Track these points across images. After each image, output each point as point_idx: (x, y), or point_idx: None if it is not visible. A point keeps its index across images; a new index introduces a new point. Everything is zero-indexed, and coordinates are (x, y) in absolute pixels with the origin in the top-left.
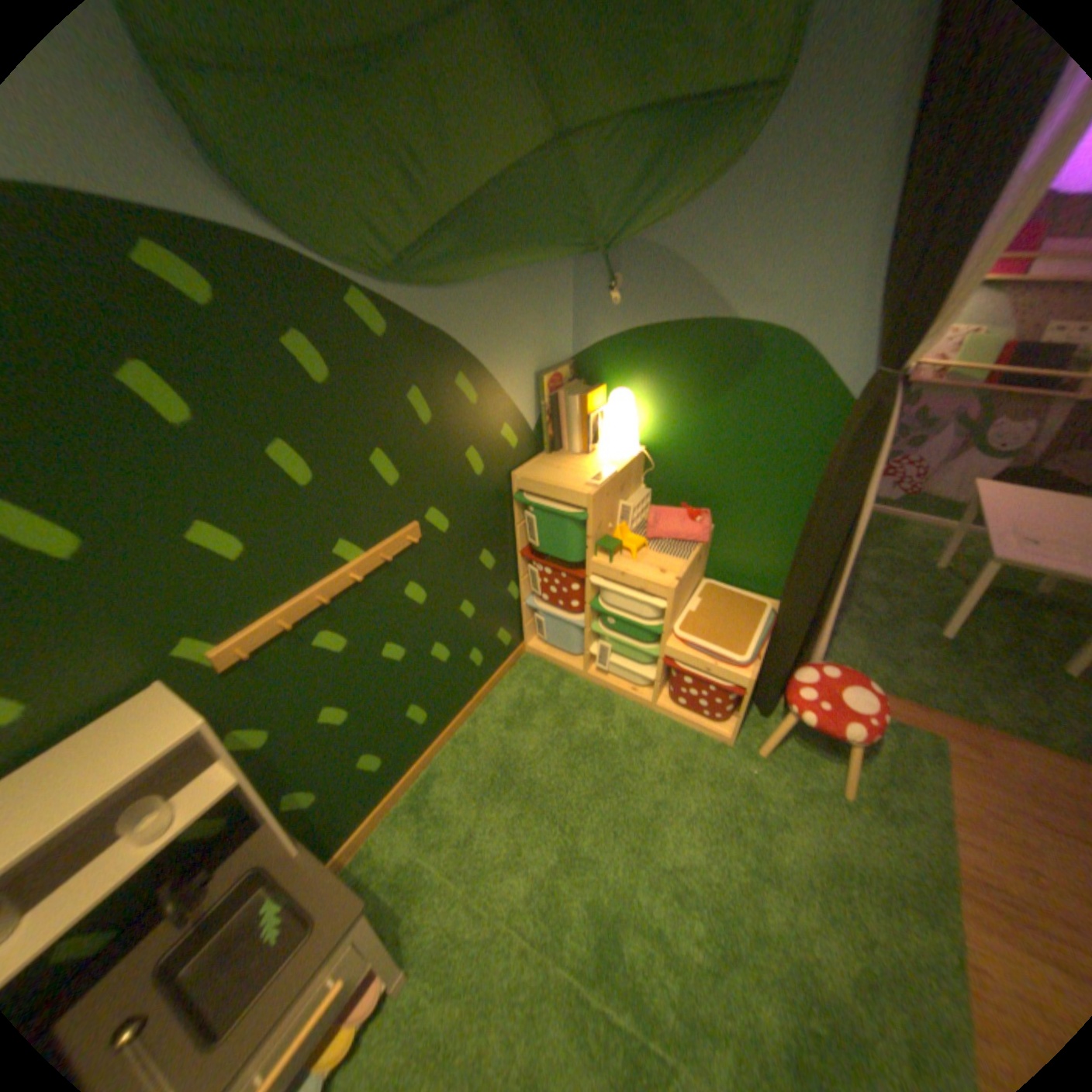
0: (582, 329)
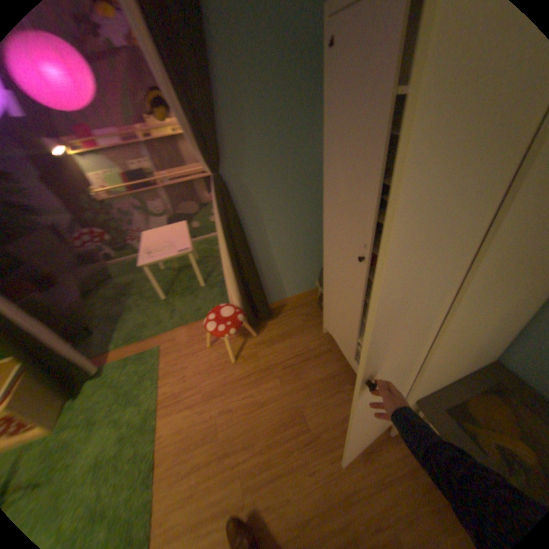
0: None
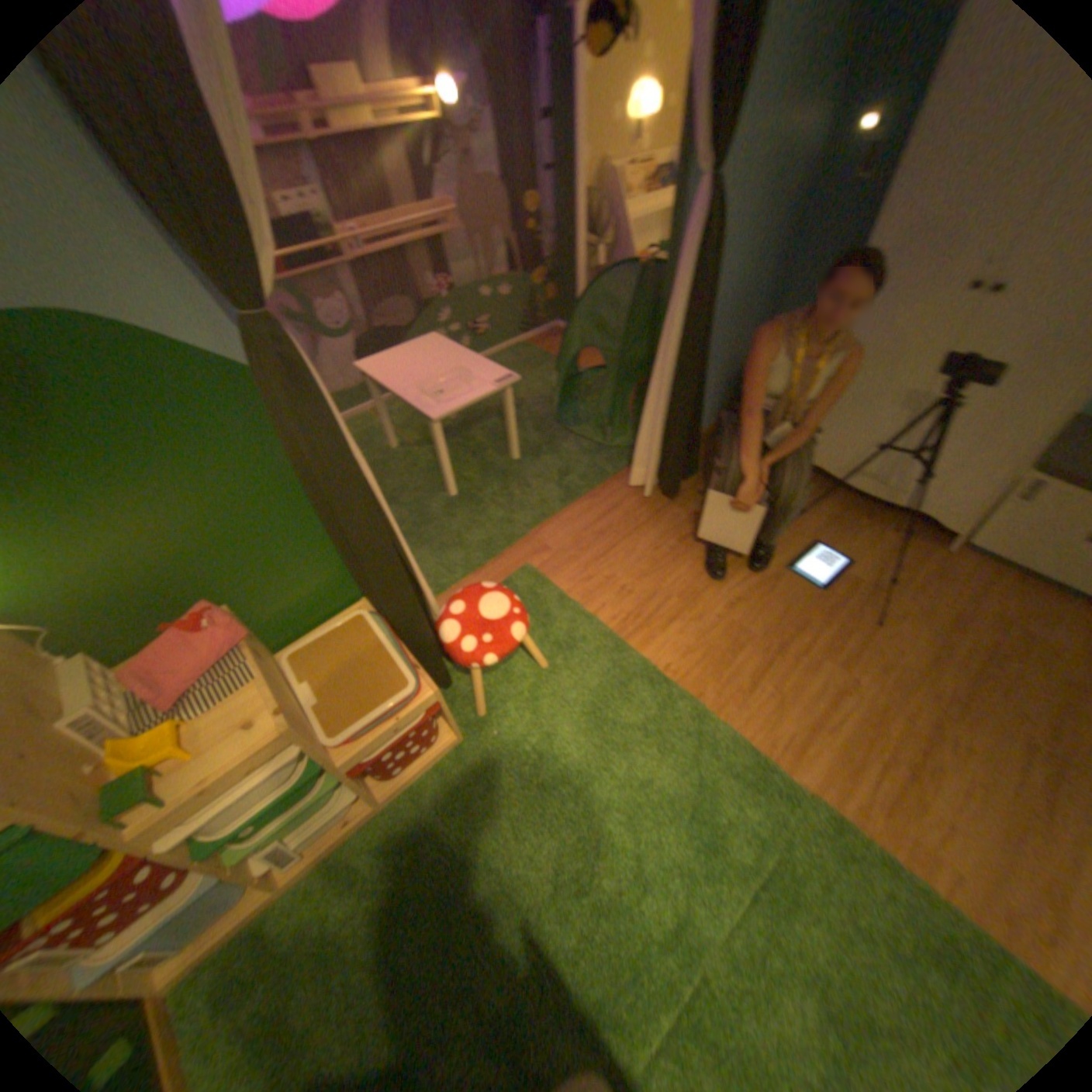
0: None
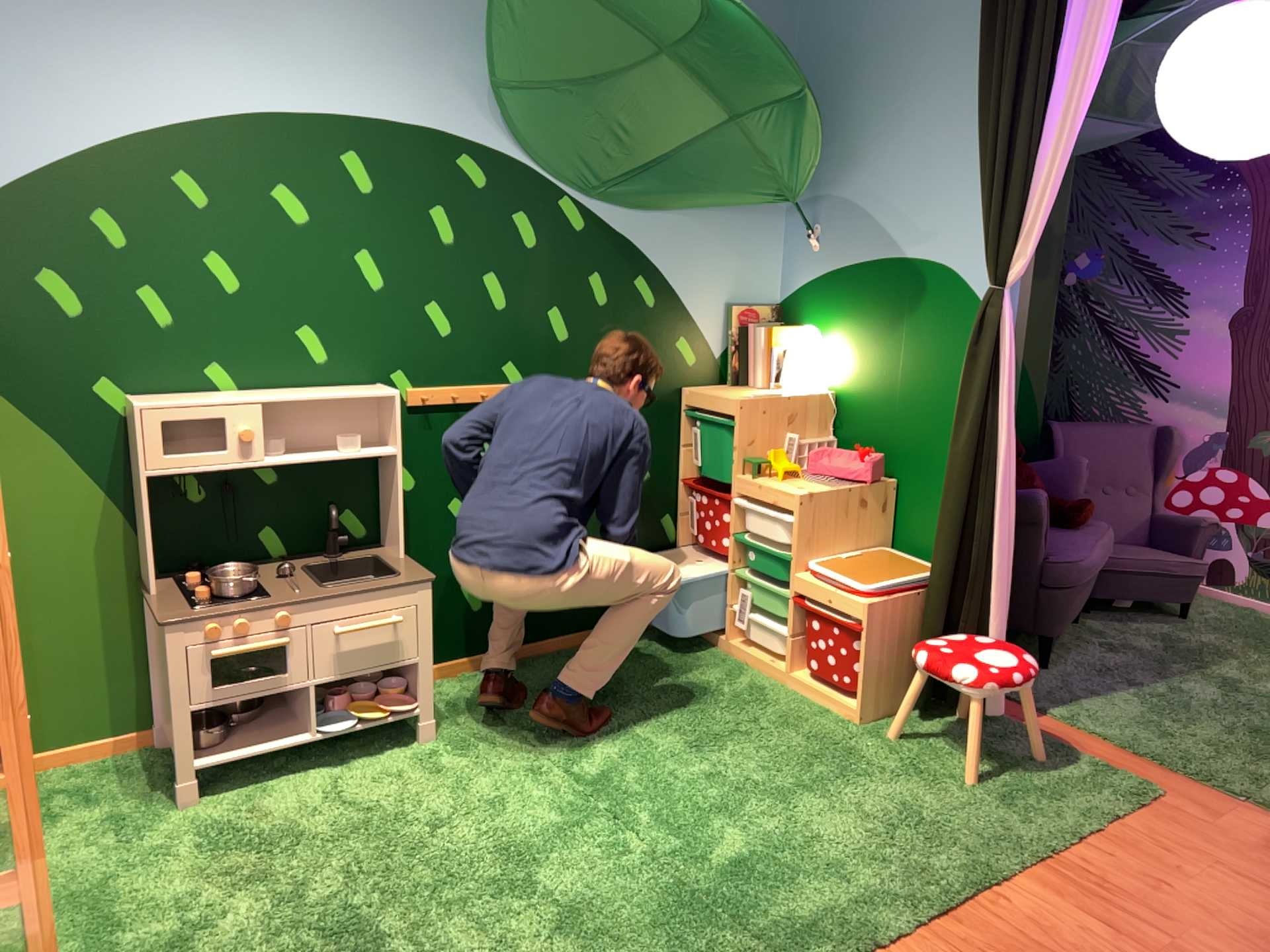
0: (790, 273)
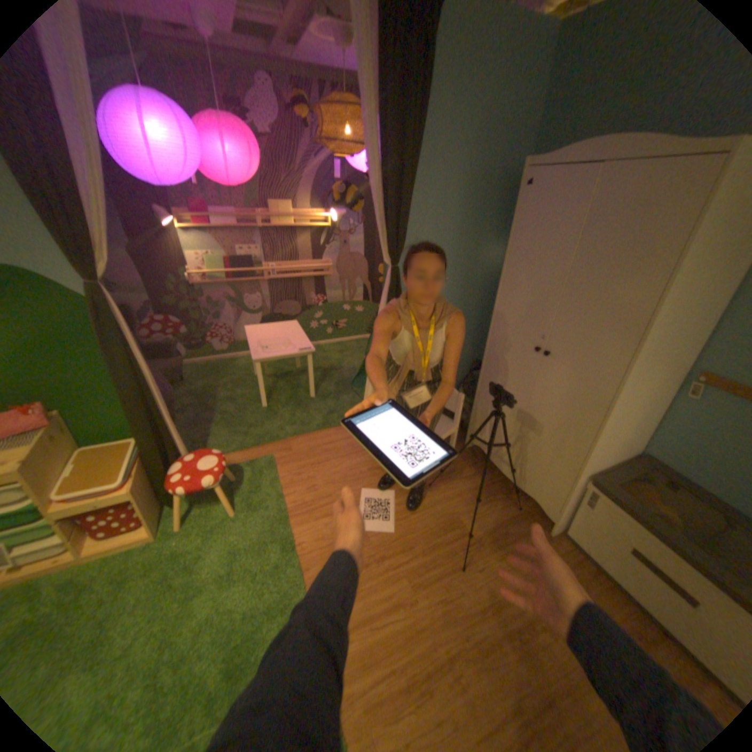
0: None
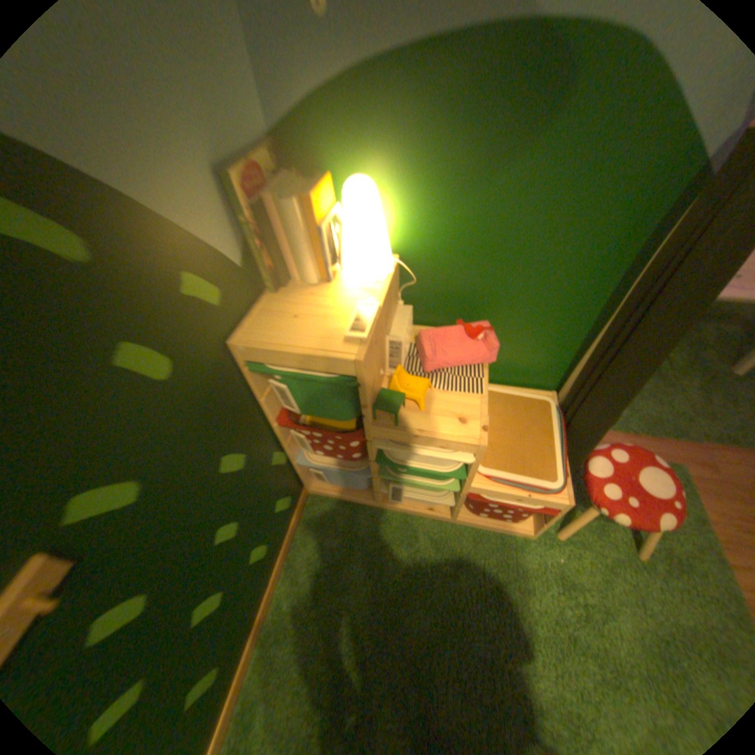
0: (274, 73)
